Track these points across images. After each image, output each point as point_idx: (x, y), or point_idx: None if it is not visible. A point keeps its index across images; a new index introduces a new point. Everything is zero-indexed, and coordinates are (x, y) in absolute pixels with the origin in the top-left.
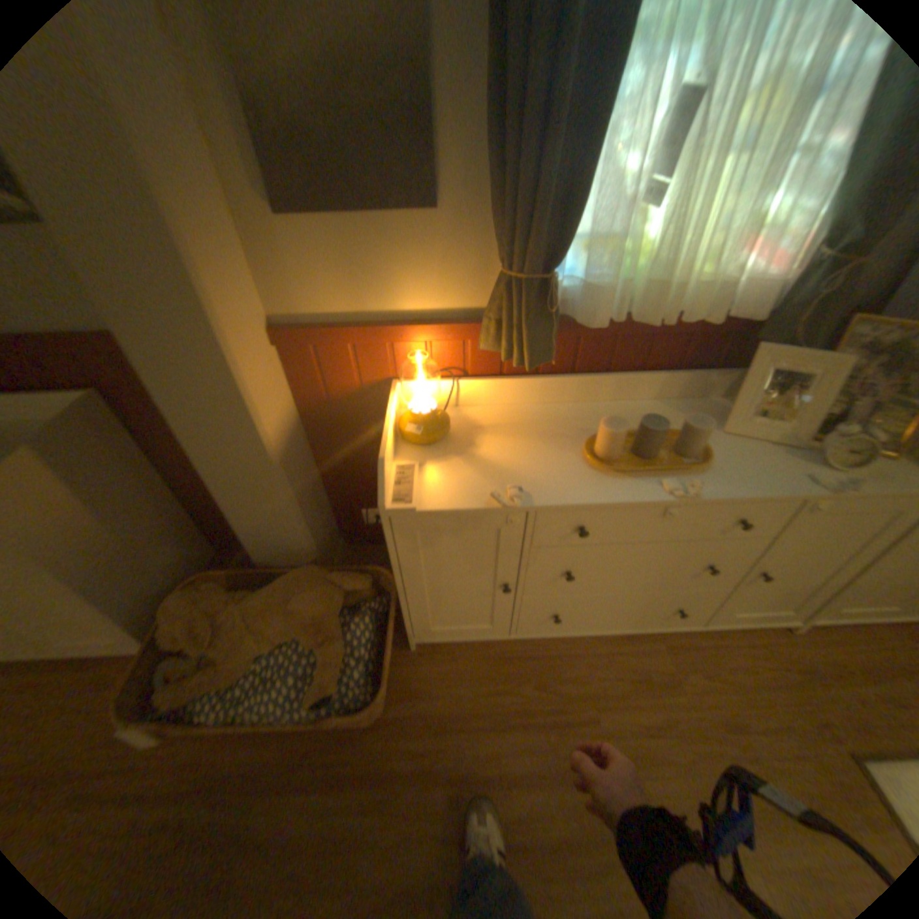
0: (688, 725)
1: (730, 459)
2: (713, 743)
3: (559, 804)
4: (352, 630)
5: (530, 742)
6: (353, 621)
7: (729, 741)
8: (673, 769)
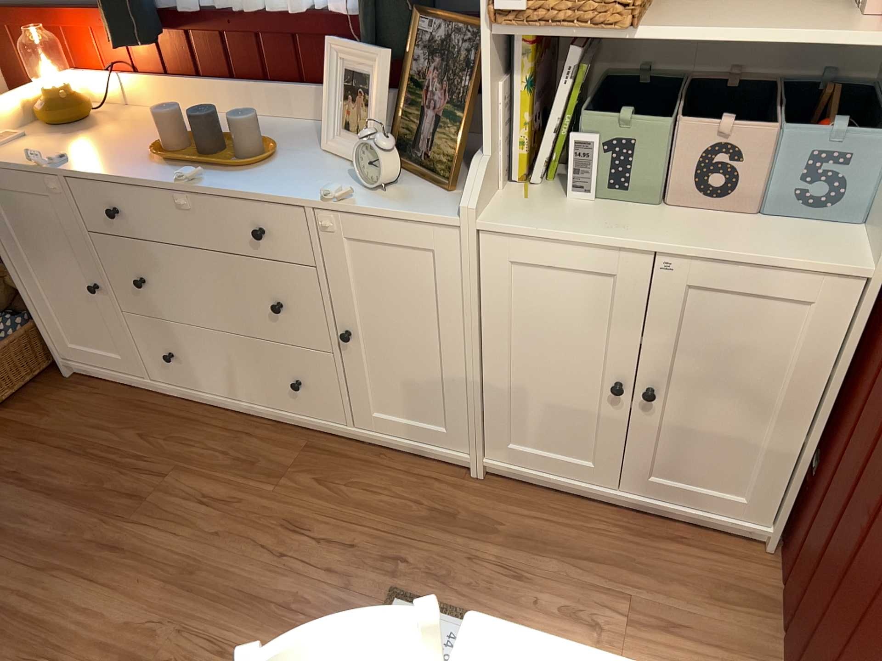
0: (252, 504)
1: (286, 171)
2: (259, 524)
3: (71, 512)
4: (7, 323)
5: (96, 466)
6: (14, 317)
7: (276, 529)
8: (196, 527)
